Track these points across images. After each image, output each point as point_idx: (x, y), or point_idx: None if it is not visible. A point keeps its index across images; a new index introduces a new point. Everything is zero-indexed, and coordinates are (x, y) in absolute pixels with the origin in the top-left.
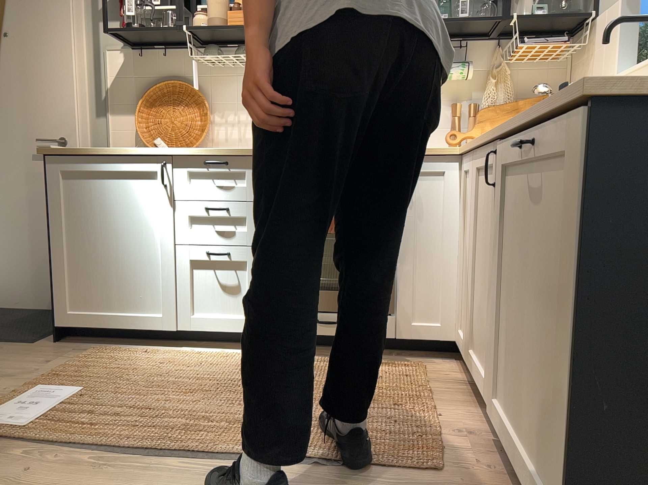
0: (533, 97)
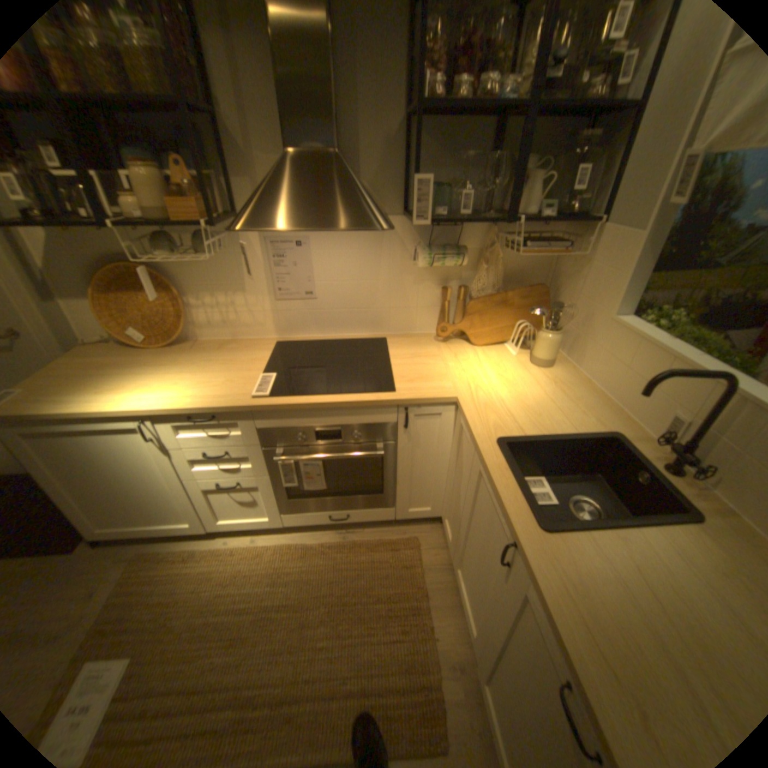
0: (521, 276)
